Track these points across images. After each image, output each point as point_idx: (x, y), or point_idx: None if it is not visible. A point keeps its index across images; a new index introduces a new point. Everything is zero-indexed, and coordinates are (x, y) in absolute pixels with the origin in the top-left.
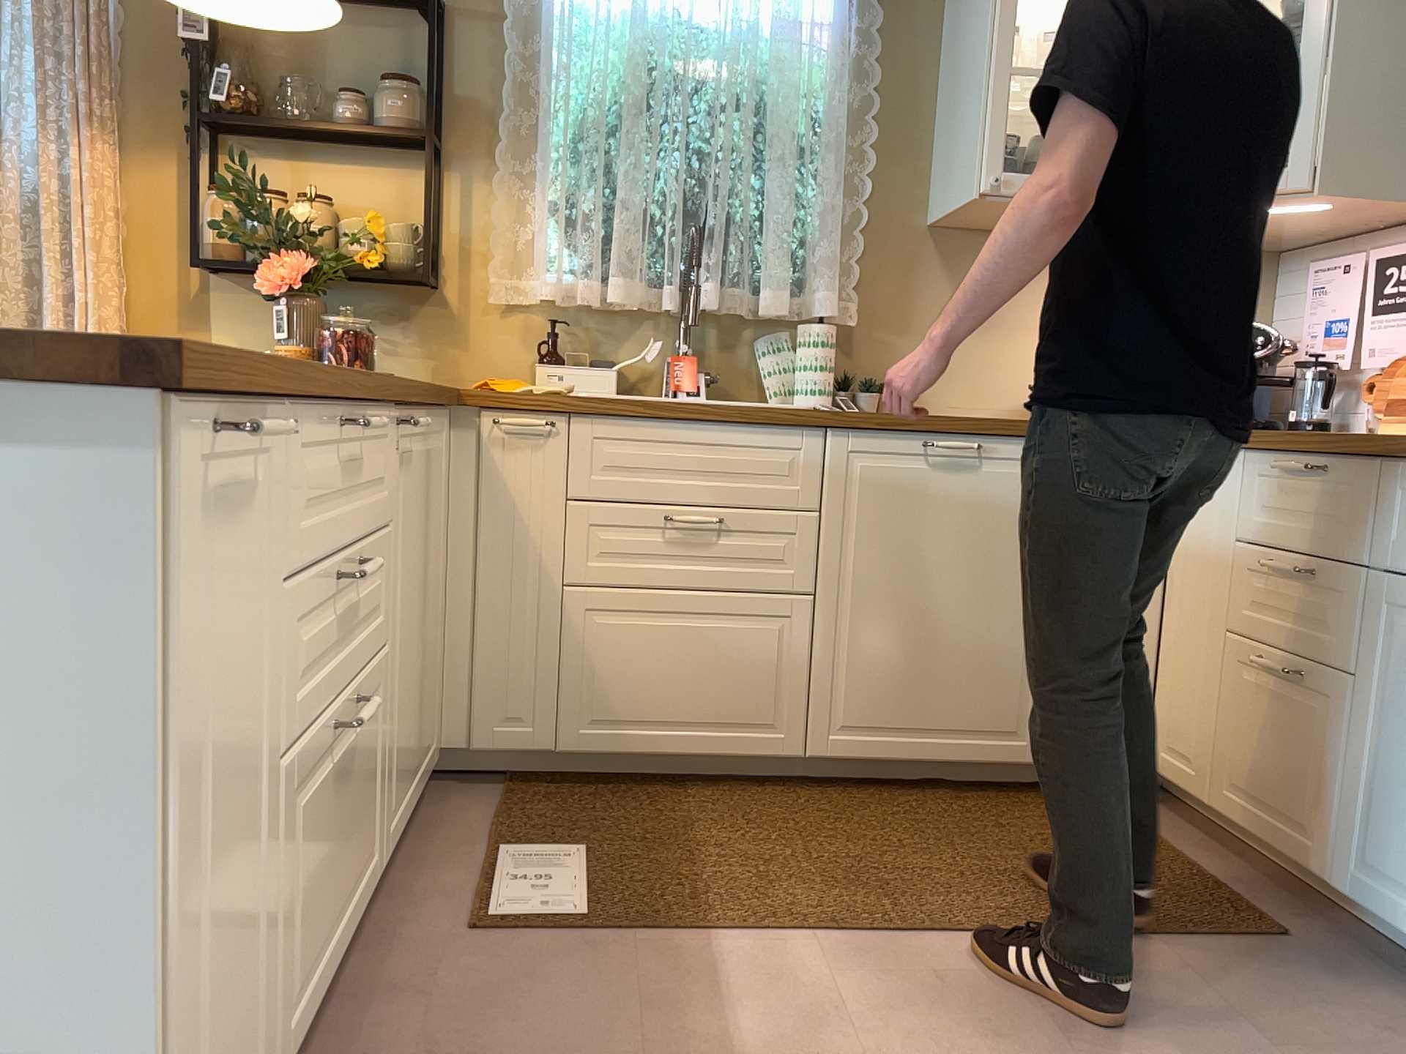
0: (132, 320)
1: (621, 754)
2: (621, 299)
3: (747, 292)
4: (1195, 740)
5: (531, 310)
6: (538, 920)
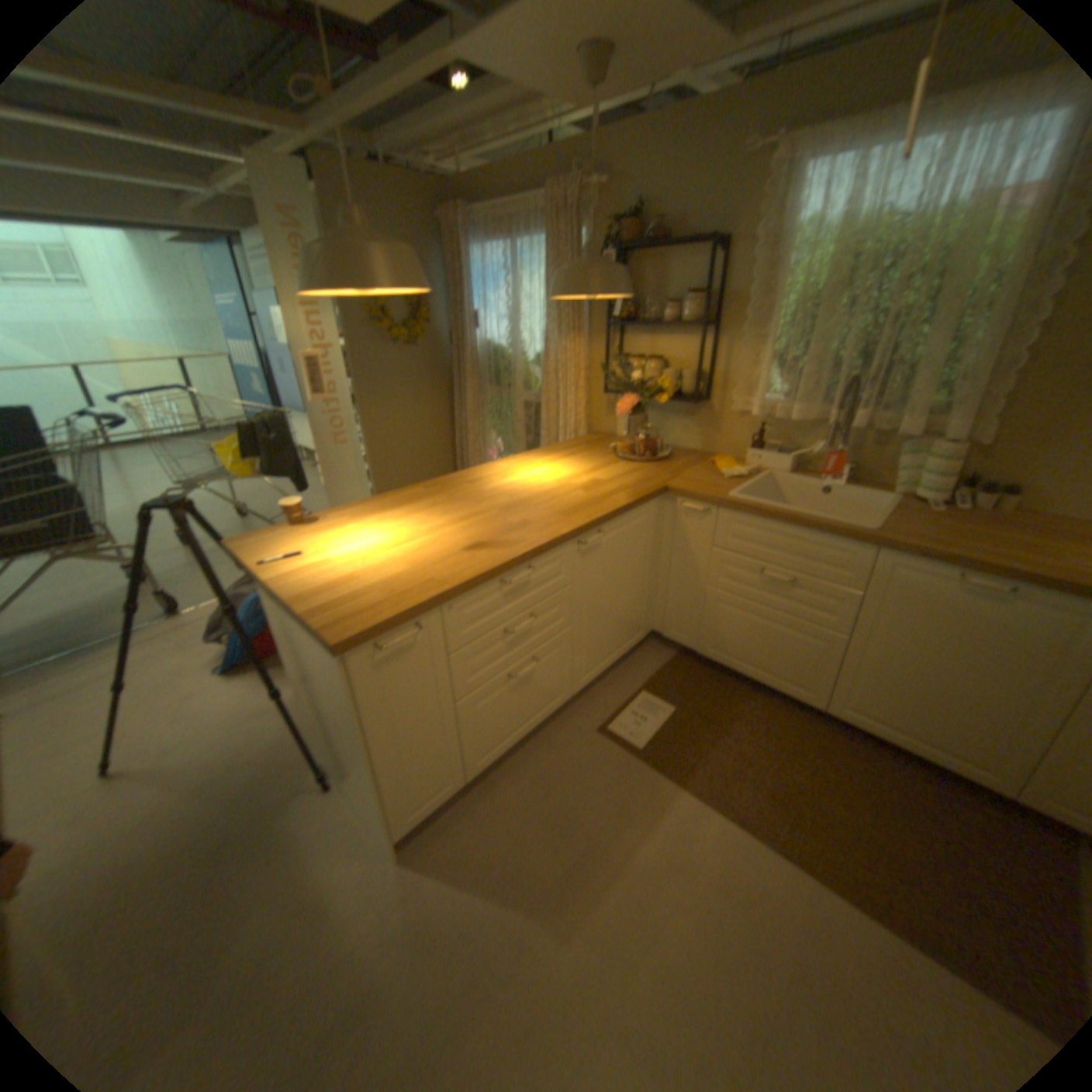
0: (588, 410)
1: (725, 666)
2: (796, 419)
3: (899, 412)
4: None
5: (754, 415)
6: (624, 741)
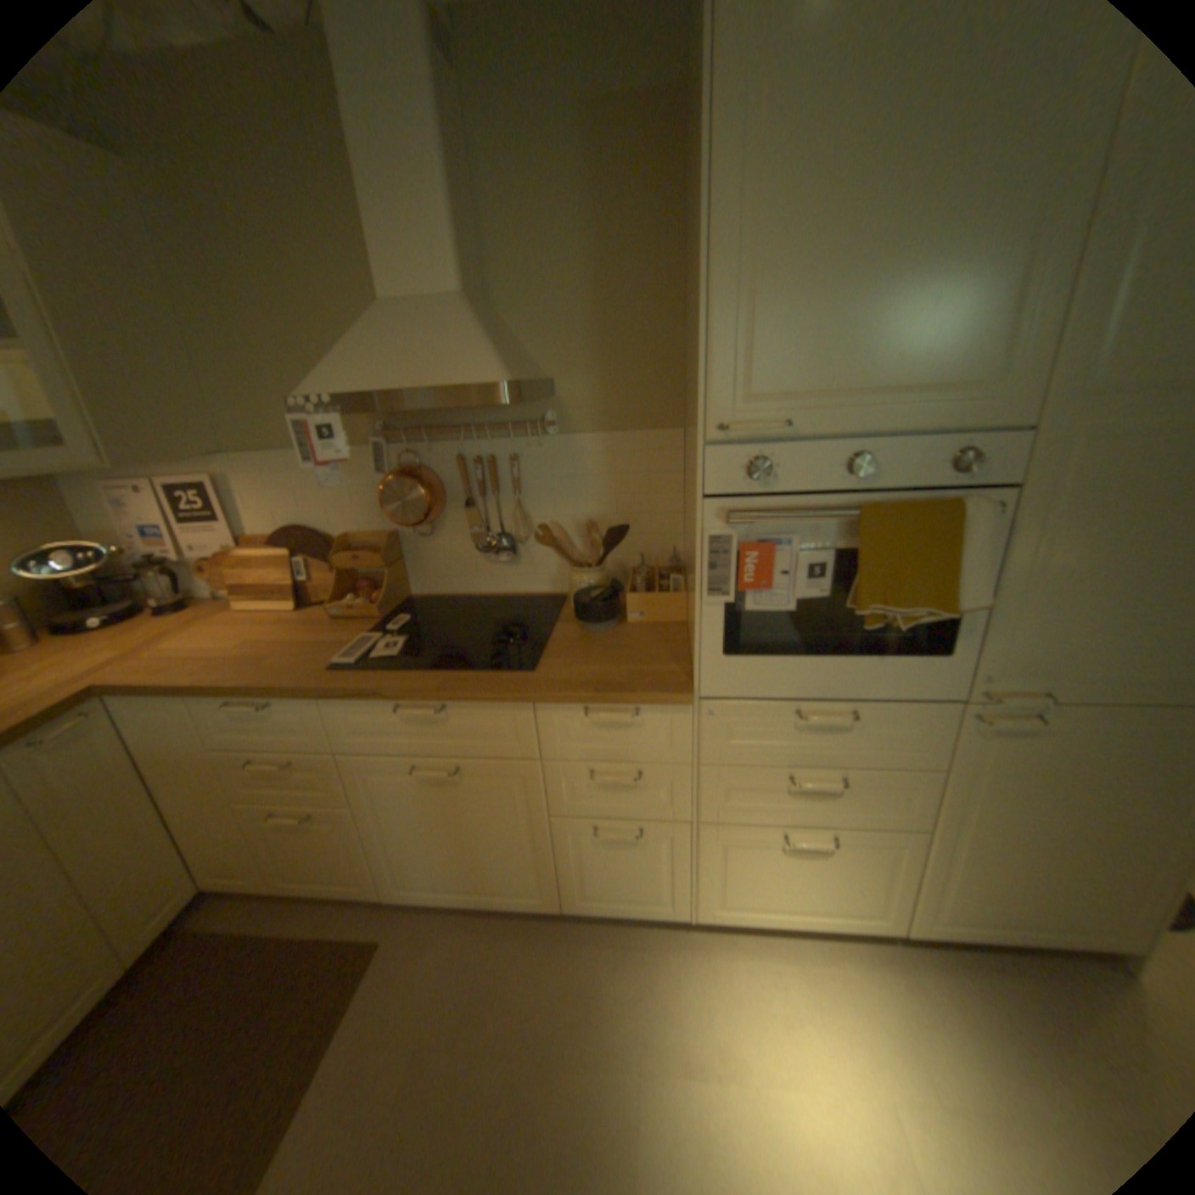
0: None
1: None
2: None
3: None
4: (234, 868)
5: None
6: None
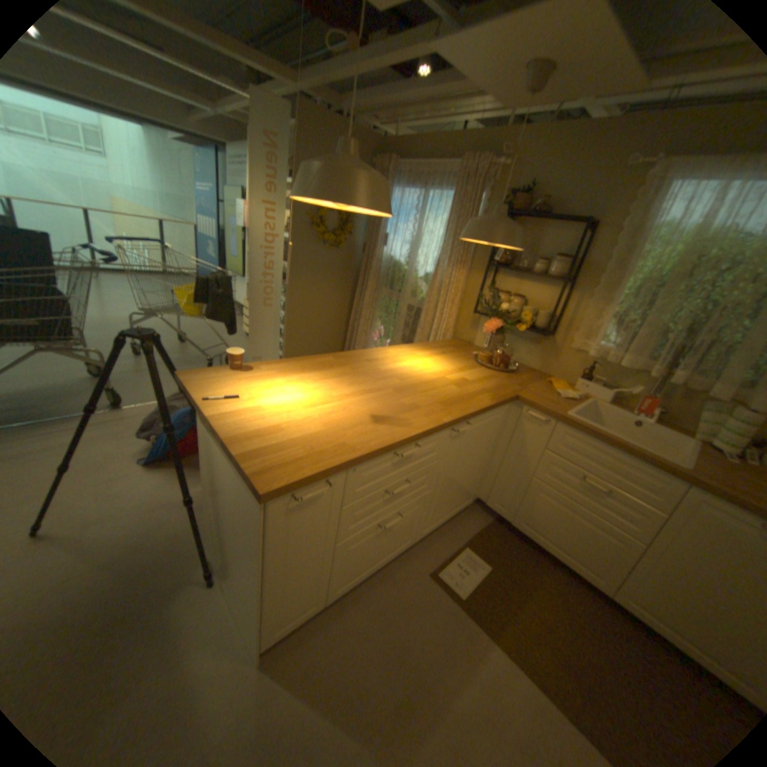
0: (457, 321)
1: (535, 541)
2: (627, 366)
3: (711, 379)
4: None
5: (589, 353)
6: (451, 590)
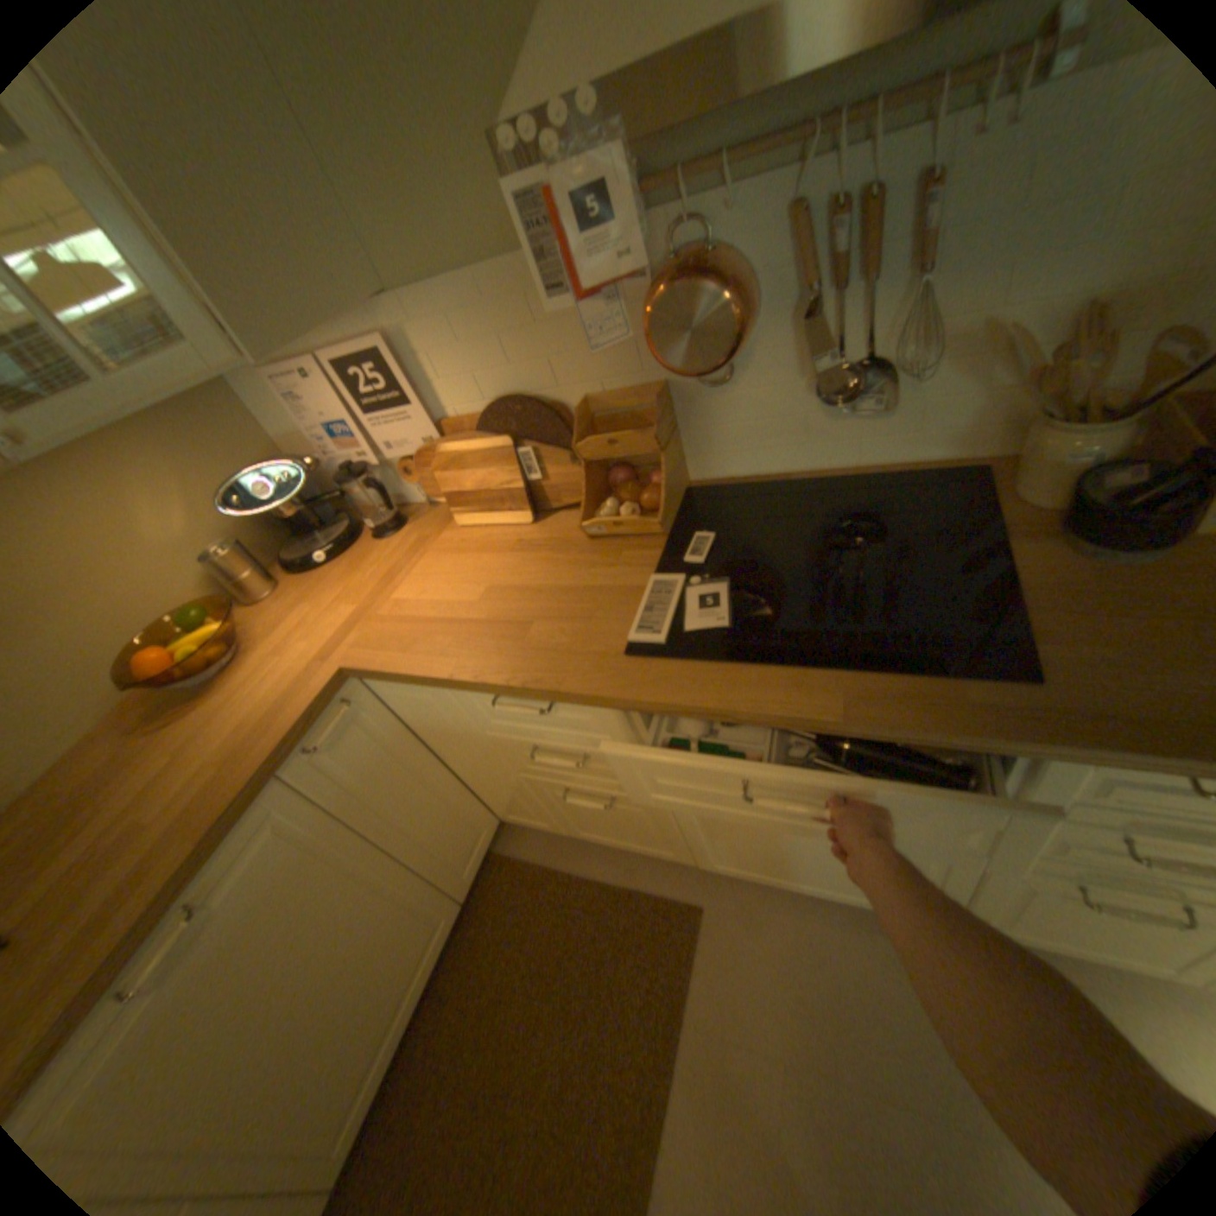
0: None
1: None
2: None
3: None
4: (531, 813)
5: None
6: None
